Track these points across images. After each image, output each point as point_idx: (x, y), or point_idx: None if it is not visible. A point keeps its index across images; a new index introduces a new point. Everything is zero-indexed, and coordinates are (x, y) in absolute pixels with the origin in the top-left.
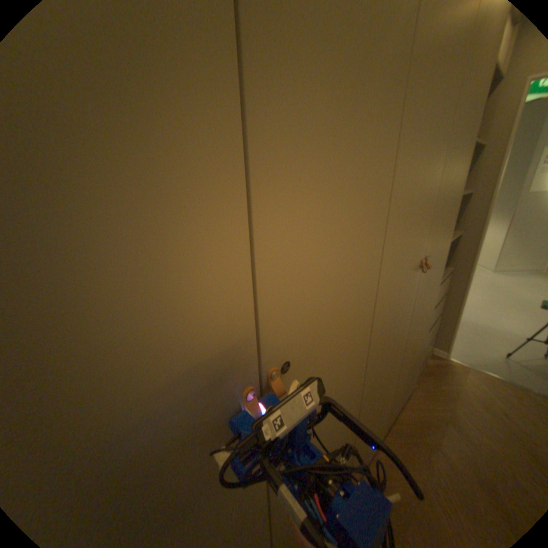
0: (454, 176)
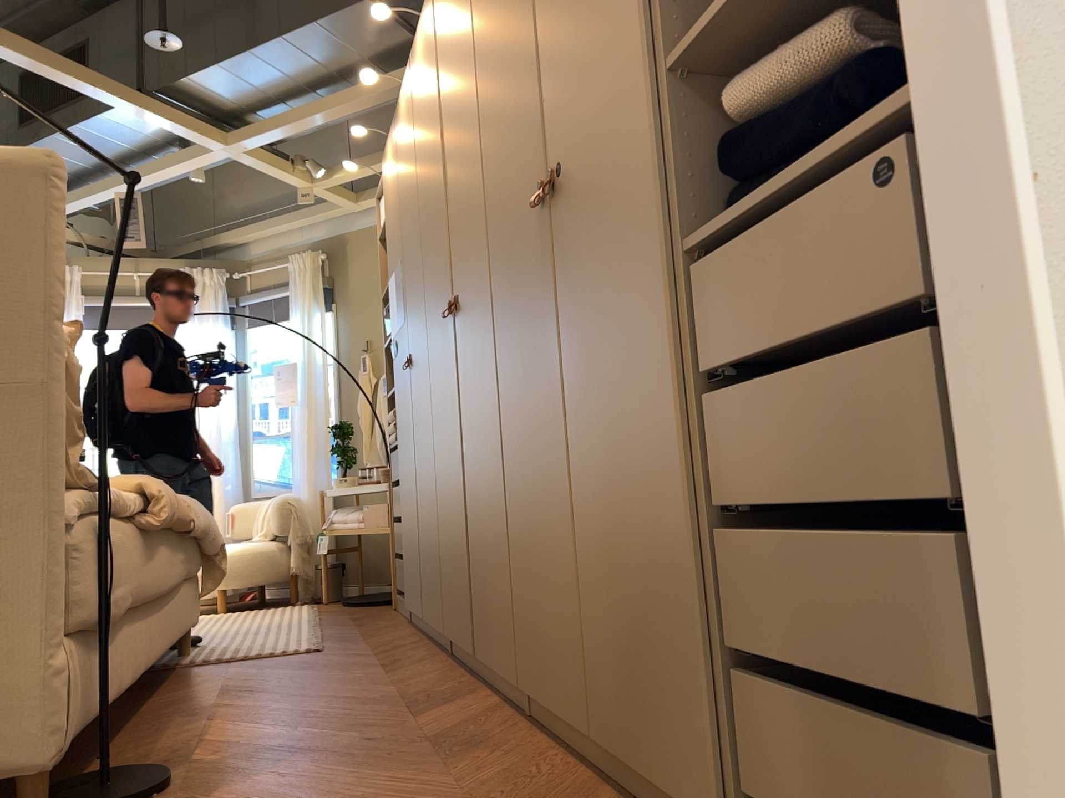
0: None
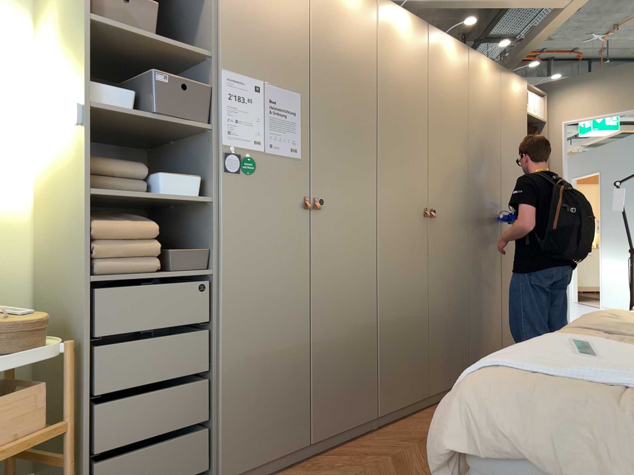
0: (511, 170)
